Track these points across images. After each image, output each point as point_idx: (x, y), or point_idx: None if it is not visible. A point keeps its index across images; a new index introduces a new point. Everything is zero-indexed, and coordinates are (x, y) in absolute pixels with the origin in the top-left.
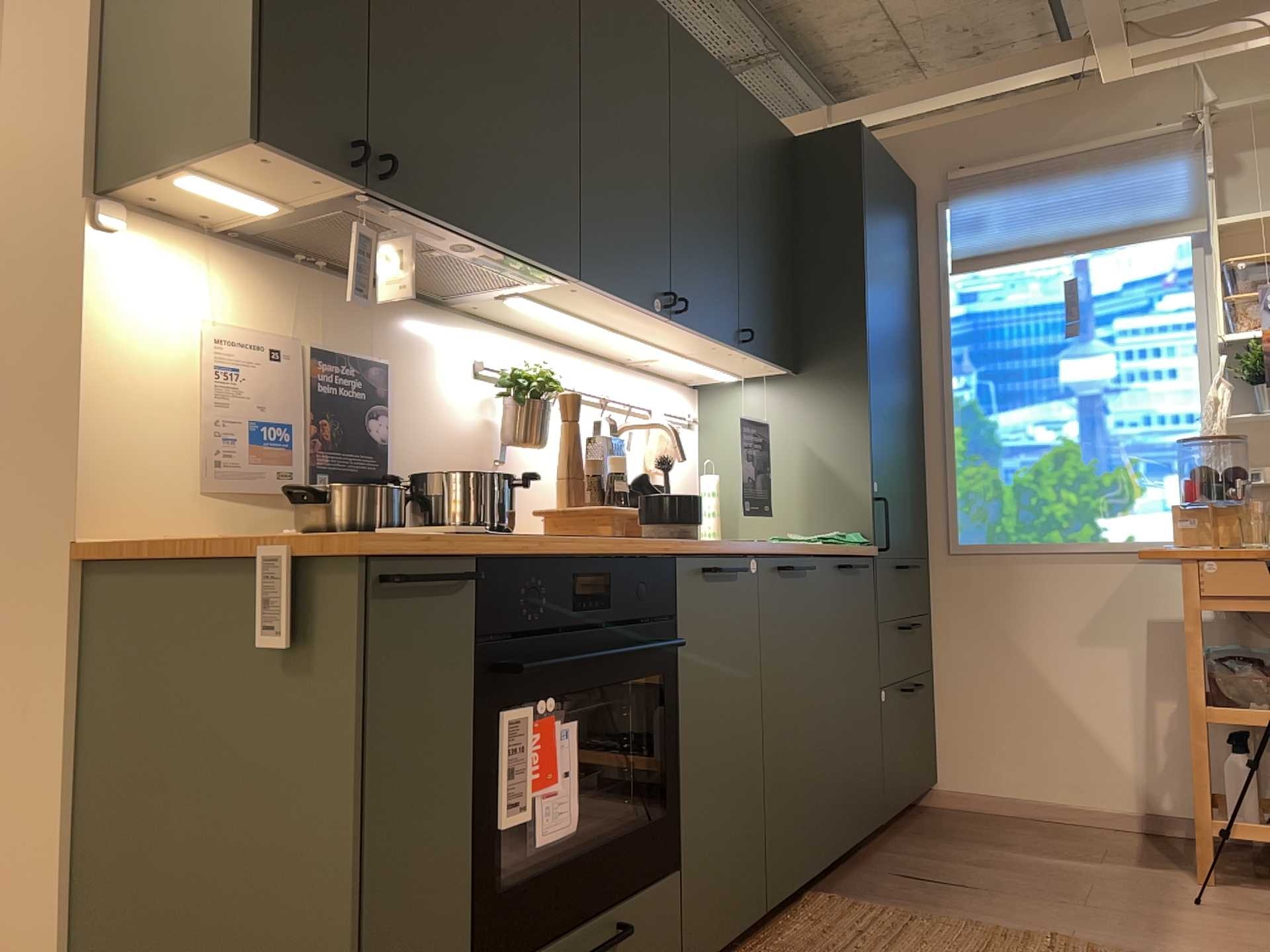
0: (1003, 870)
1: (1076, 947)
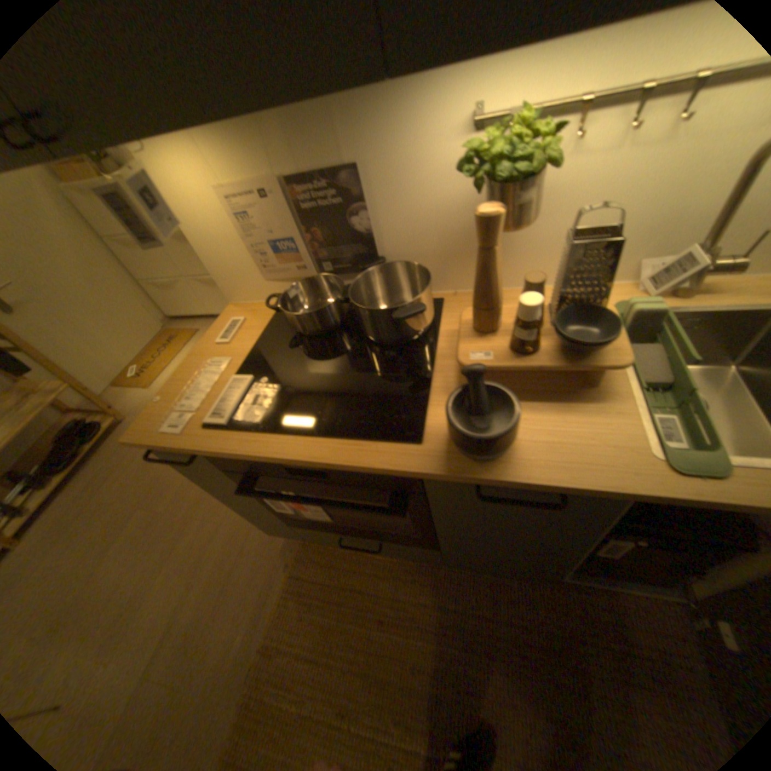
0: None
1: None
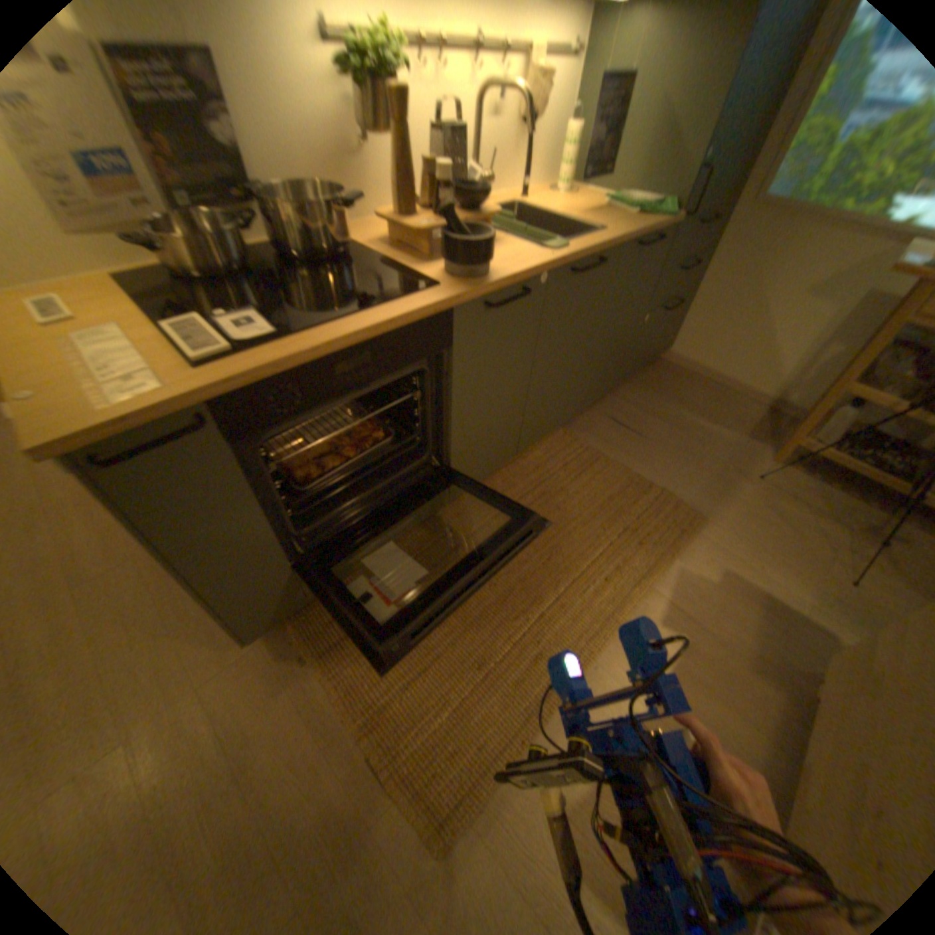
0: (668, 427)
1: (667, 503)
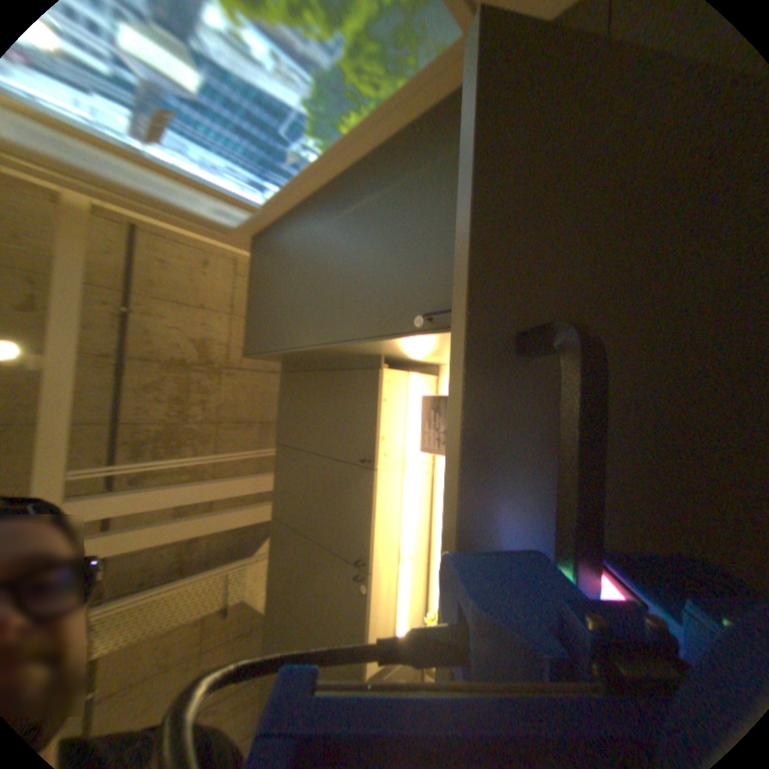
0: None
1: None
